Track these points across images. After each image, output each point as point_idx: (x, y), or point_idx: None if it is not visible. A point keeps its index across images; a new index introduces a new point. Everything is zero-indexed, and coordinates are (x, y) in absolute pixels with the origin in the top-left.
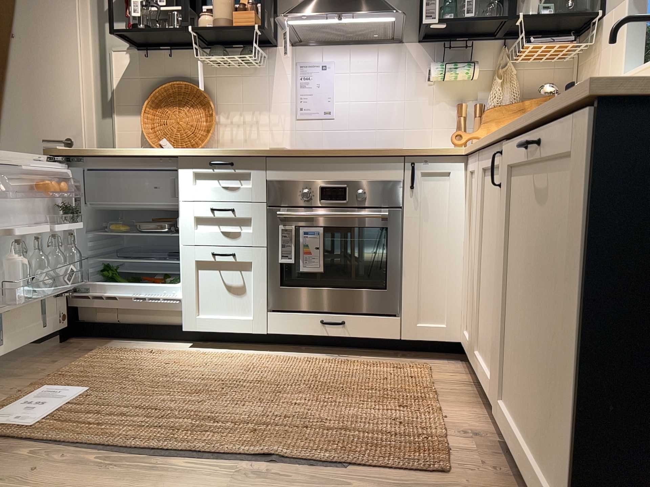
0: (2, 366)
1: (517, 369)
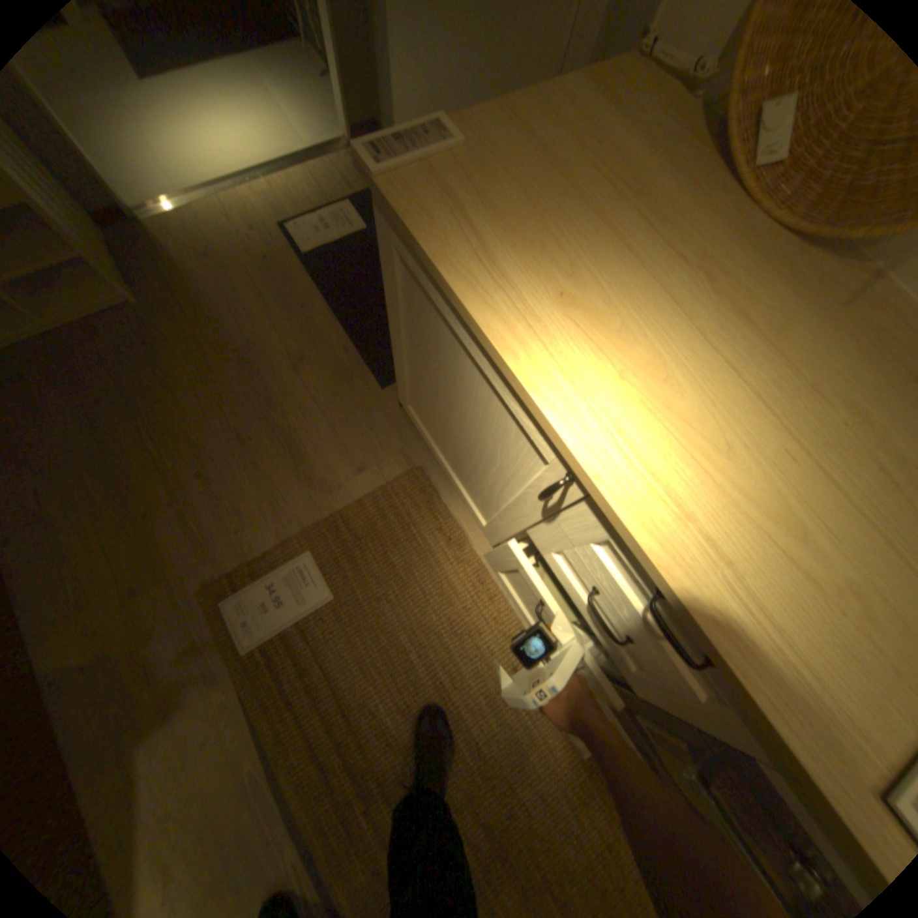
0: (320, 433)
1: None
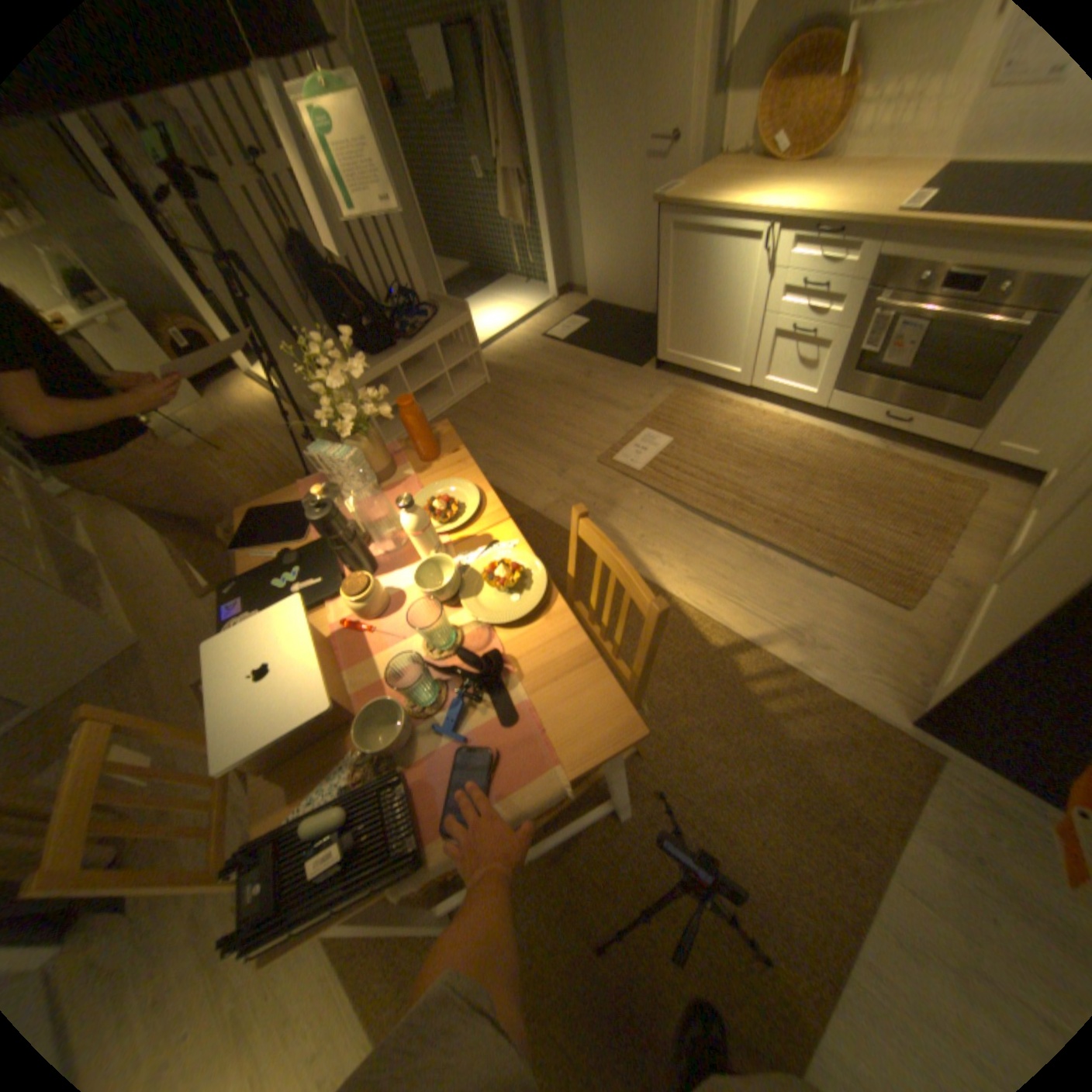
0: (618, 392)
1: (1012, 579)
